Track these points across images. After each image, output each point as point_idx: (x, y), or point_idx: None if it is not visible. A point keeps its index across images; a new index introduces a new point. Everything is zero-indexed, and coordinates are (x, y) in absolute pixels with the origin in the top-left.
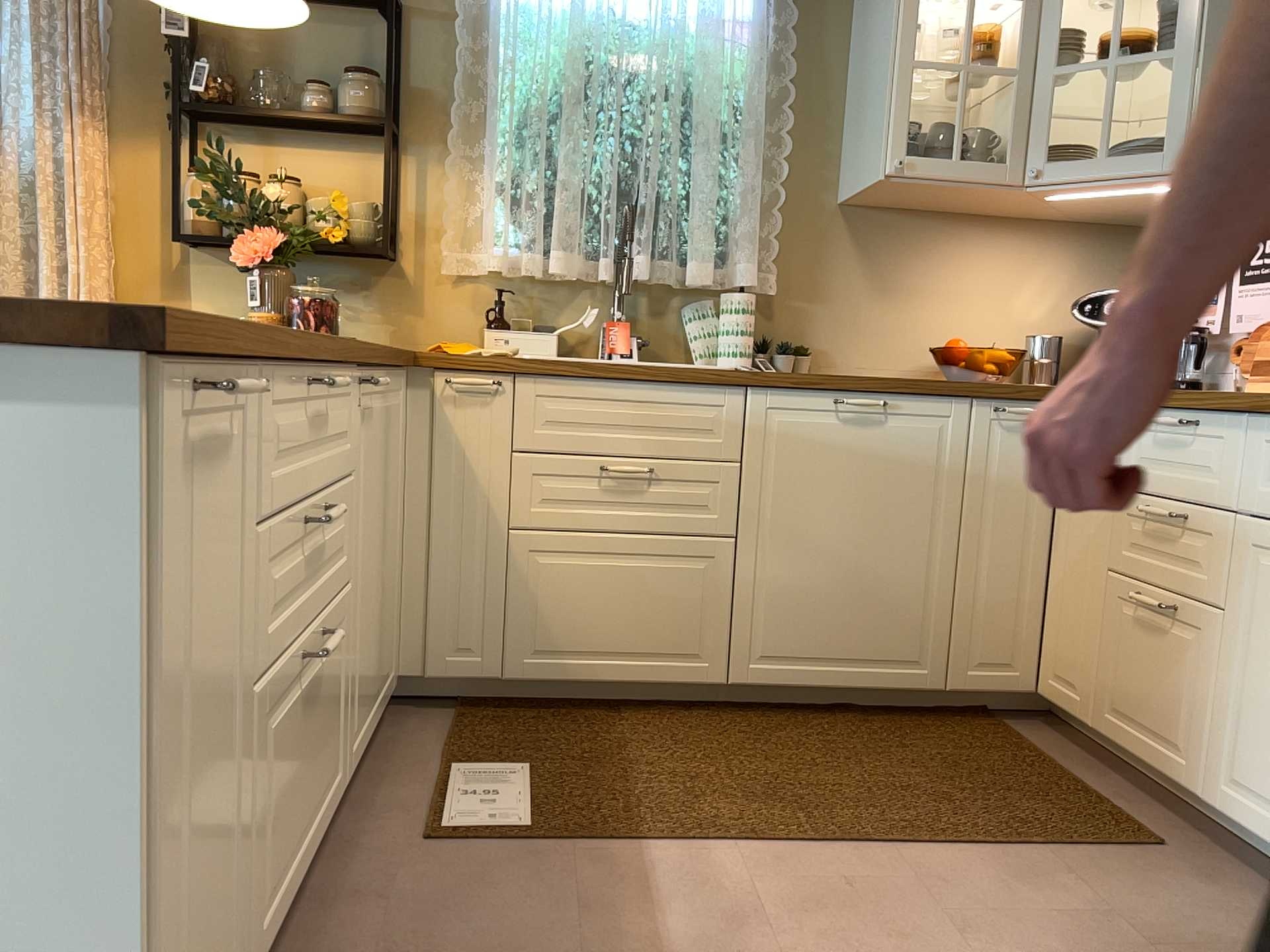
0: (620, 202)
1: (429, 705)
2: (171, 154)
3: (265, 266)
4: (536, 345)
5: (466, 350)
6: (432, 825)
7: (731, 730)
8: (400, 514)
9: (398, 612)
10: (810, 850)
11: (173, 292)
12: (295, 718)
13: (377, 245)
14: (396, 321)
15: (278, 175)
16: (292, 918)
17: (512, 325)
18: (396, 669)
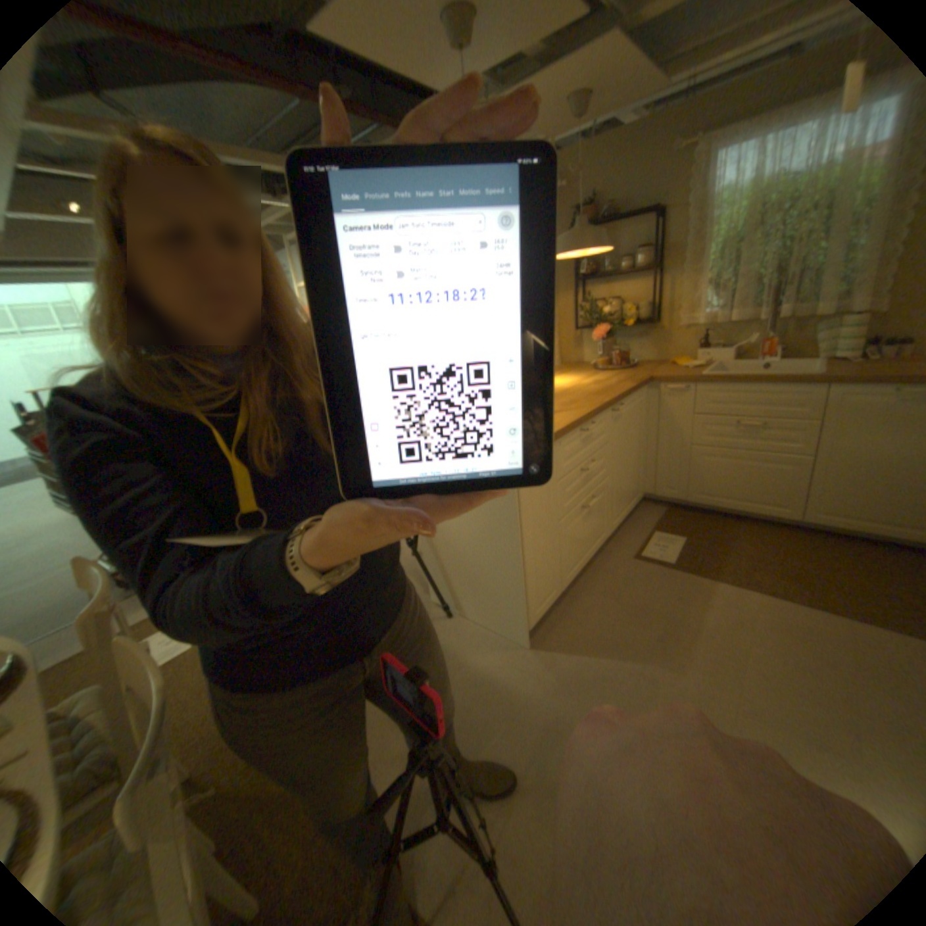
0: (780, 273)
1: (659, 503)
2: (575, 292)
3: (604, 336)
4: (723, 353)
5: (686, 361)
6: (641, 552)
7: (800, 541)
8: (647, 436)
9: (646, 470)
10: (803, 607)
11: (576, 344)
12: (584, 520)
13: (652, 315)
14: (659, 346)
15: (612, 293)
16: (588, 570)
17: (714, 343)
18: (645, 490)
